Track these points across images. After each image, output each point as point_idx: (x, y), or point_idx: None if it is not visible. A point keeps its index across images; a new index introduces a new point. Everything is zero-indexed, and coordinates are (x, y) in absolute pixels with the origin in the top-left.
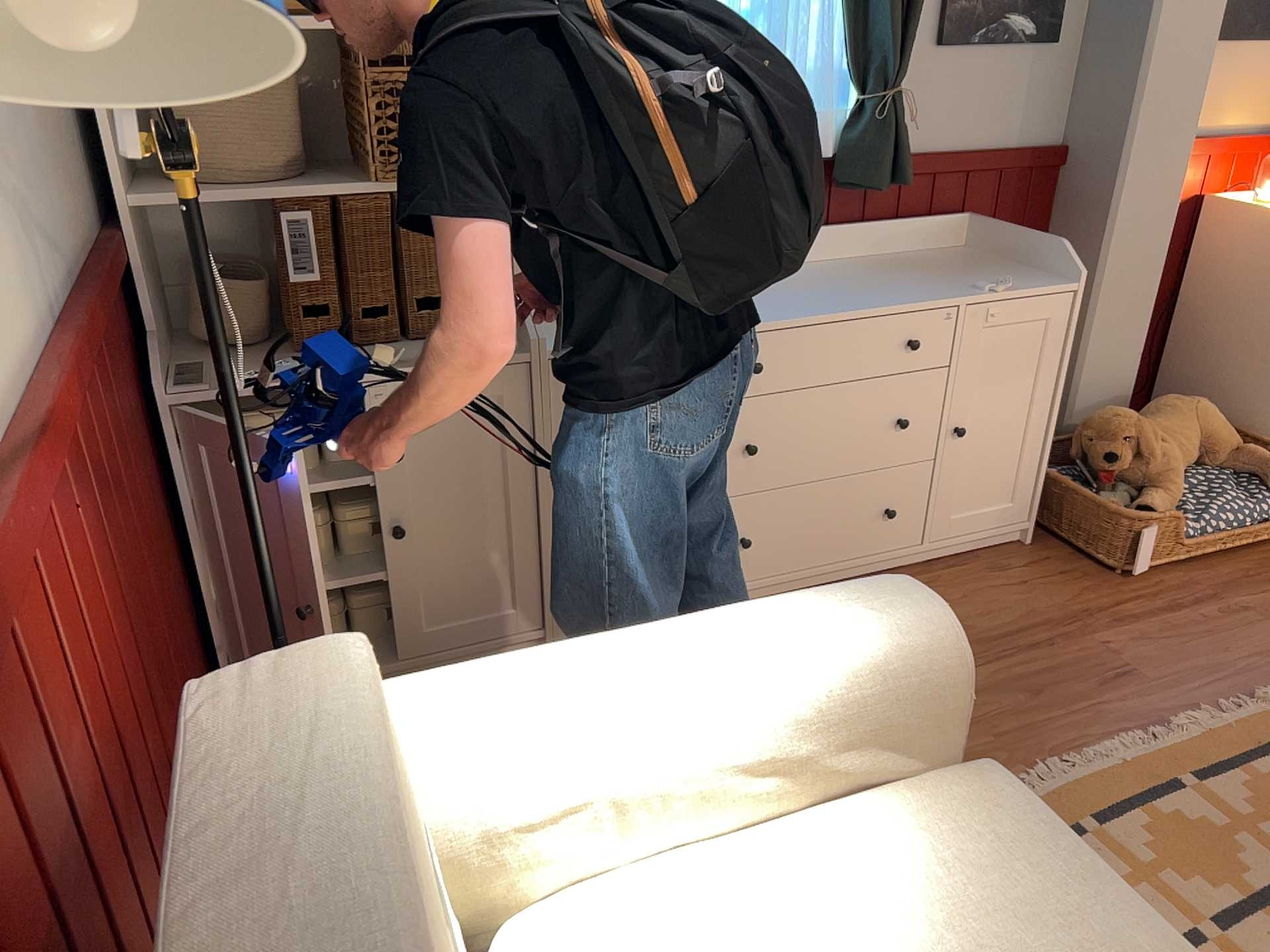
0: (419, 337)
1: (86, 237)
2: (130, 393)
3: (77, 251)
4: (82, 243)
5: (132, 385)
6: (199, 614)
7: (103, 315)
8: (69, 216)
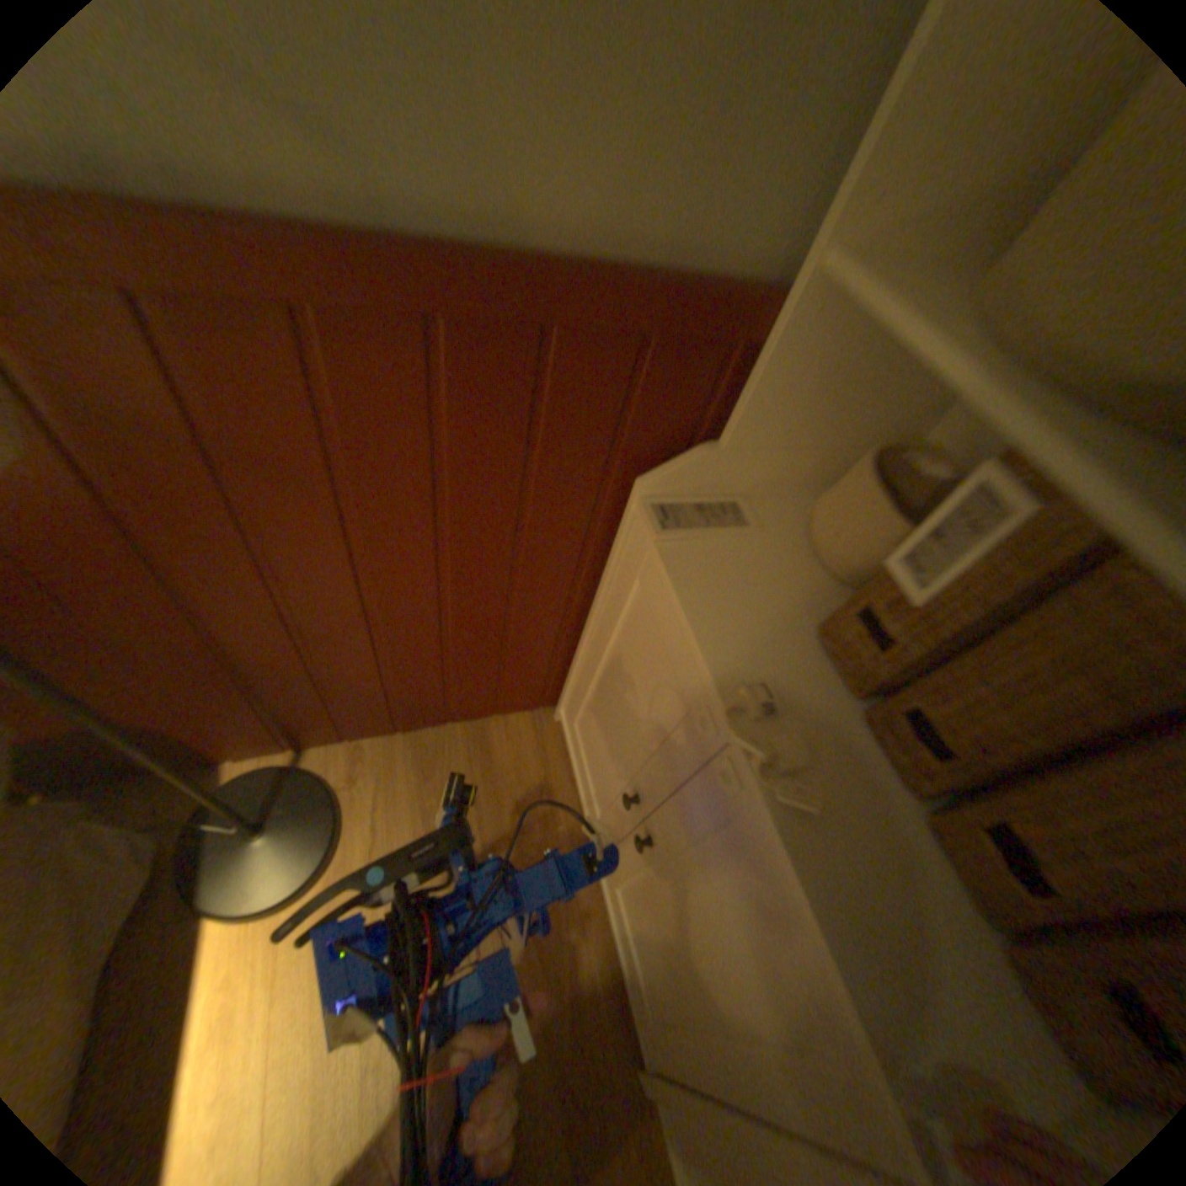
0: (958, 848)
1: (669, 235)
2: (582, 459)
3: (566, 220)
4: (619, 227)
5: (607, 458)
6: (576, 655)
7: (455, 314)
8: (577, 147)
